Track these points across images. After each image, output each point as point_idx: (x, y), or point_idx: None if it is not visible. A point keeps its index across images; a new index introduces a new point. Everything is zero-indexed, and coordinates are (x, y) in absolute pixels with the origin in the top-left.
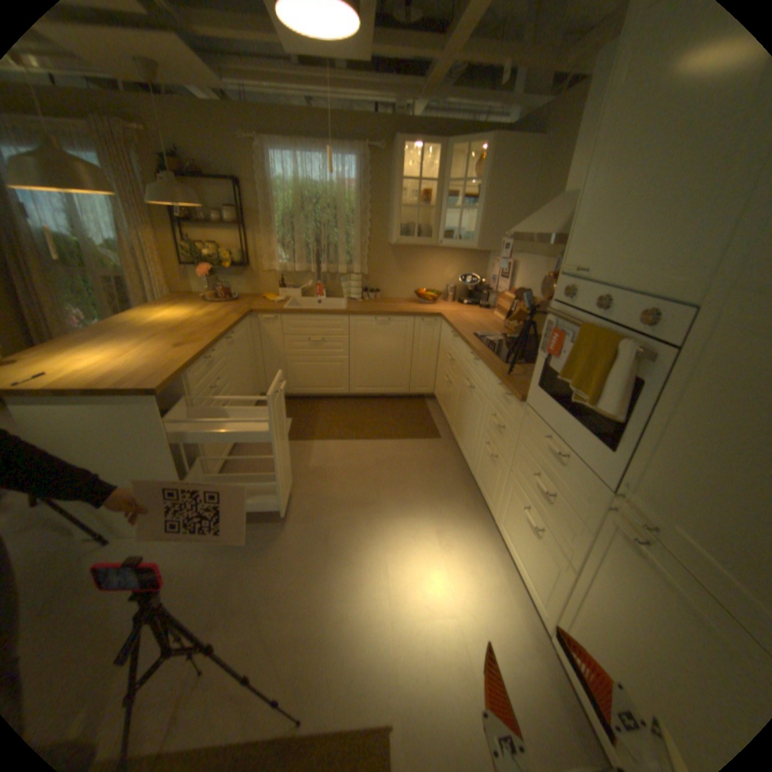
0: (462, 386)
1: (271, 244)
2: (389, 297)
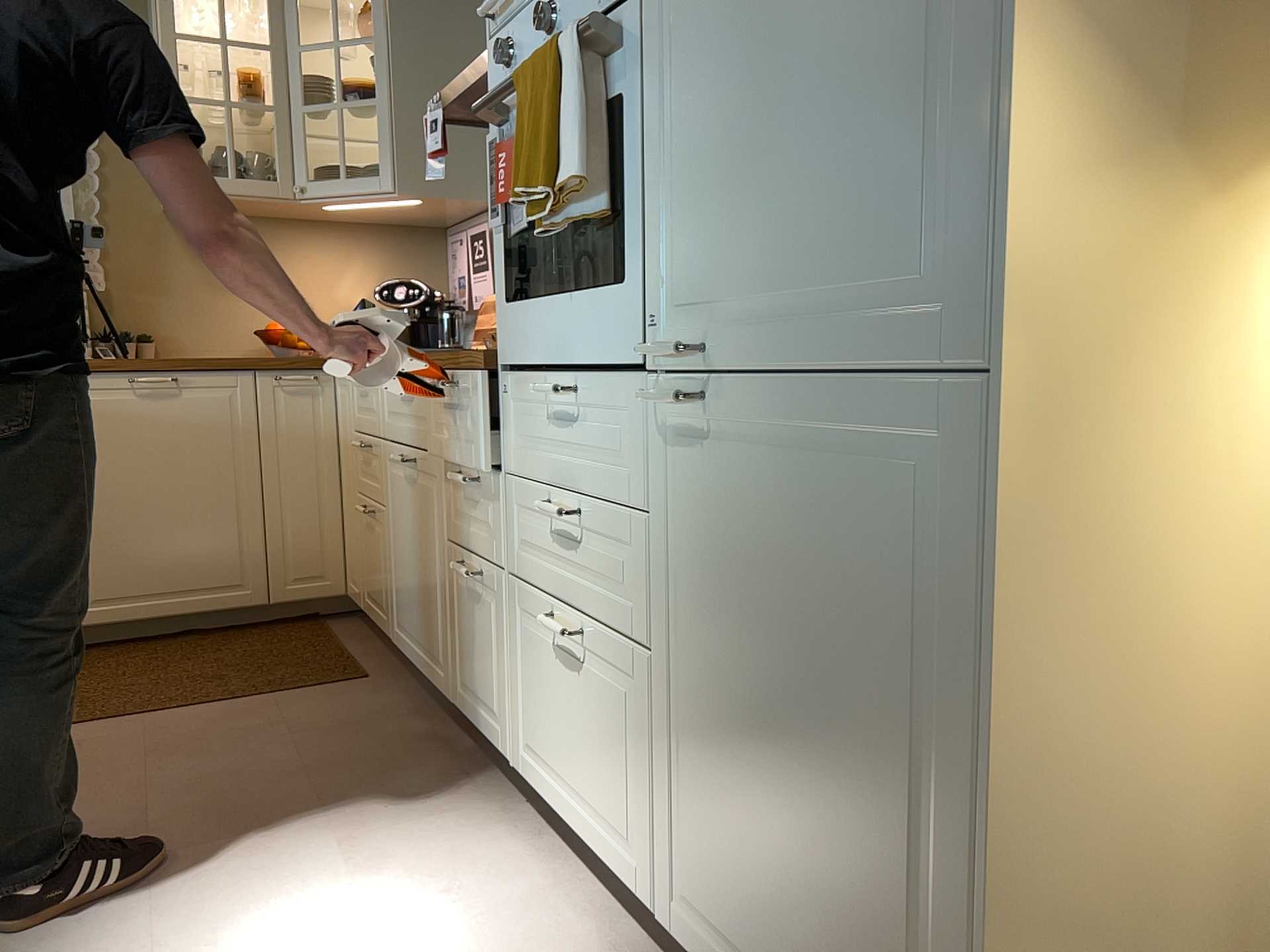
0: (396, 486)
1: None
2: (187, 357)
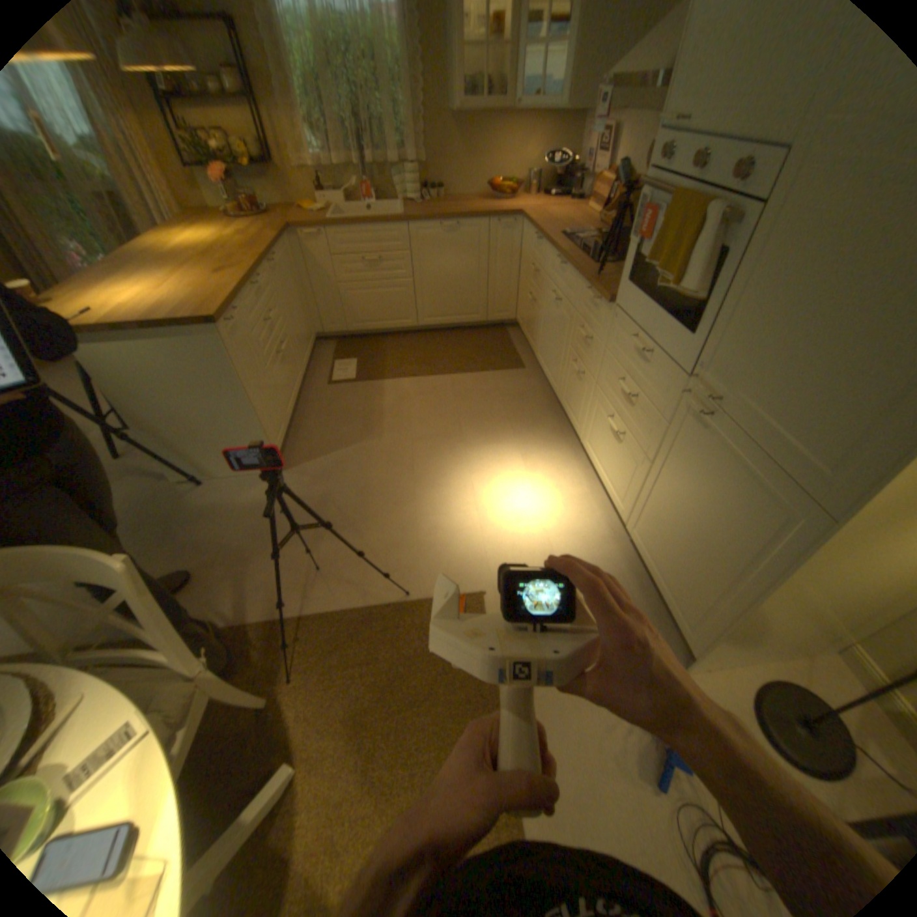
0: (547, 302)
1: (294, 125)
2: (456, 195)
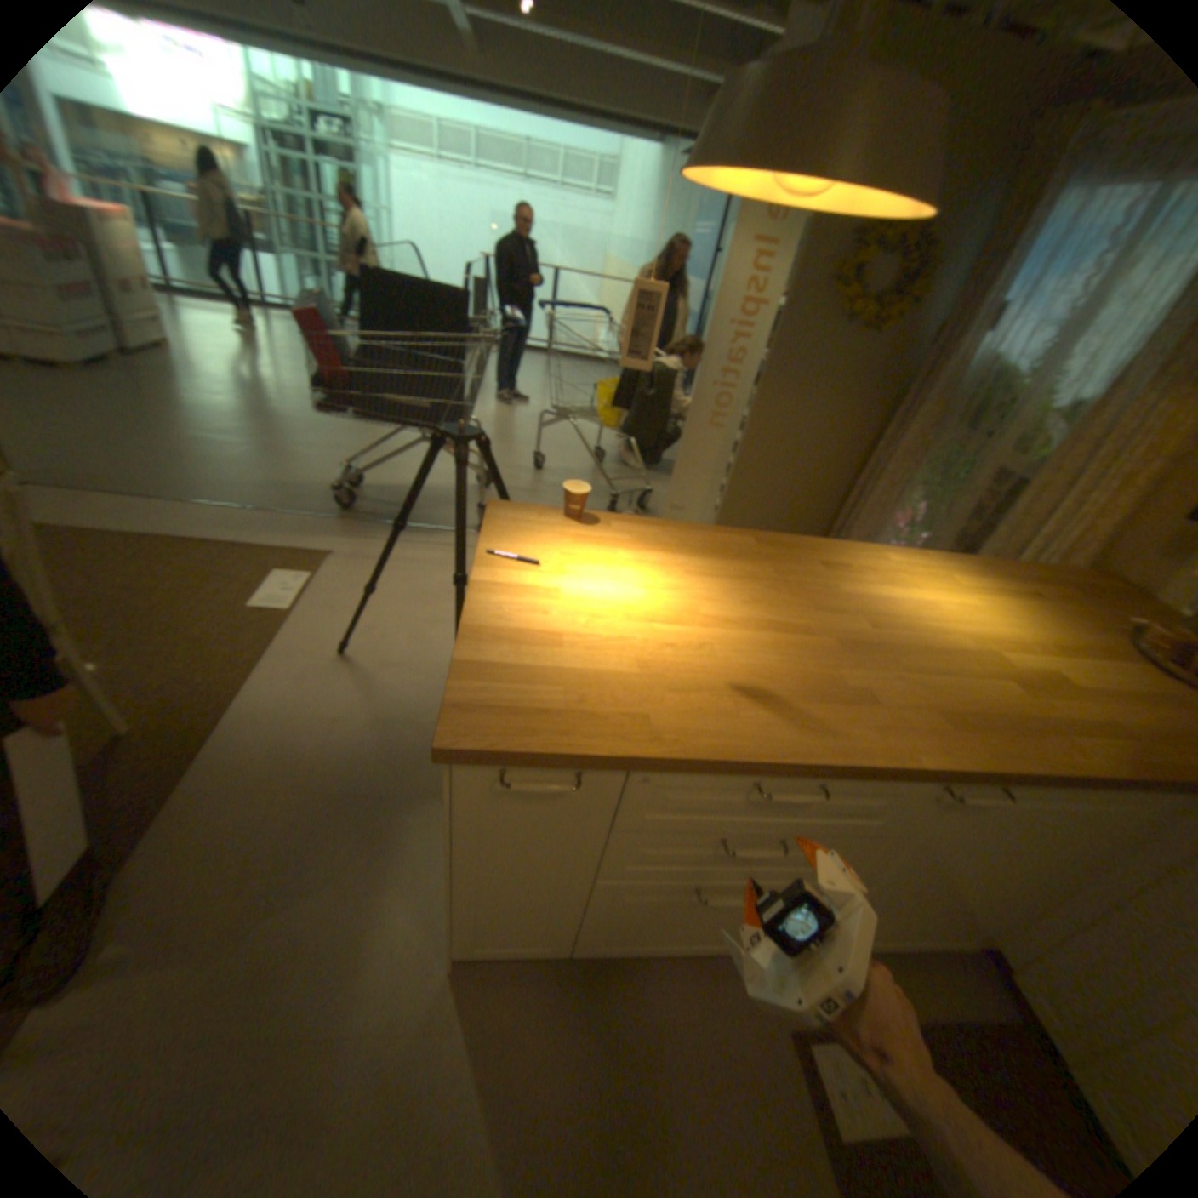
0: None
1: None
2: None
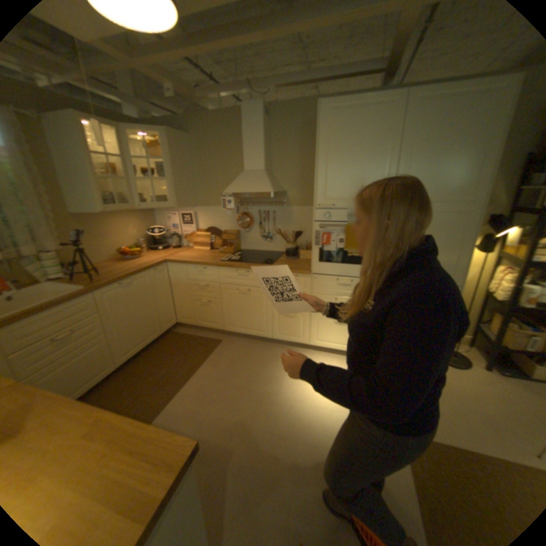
0: (232, 295)
1: None
2: (90, 265)
